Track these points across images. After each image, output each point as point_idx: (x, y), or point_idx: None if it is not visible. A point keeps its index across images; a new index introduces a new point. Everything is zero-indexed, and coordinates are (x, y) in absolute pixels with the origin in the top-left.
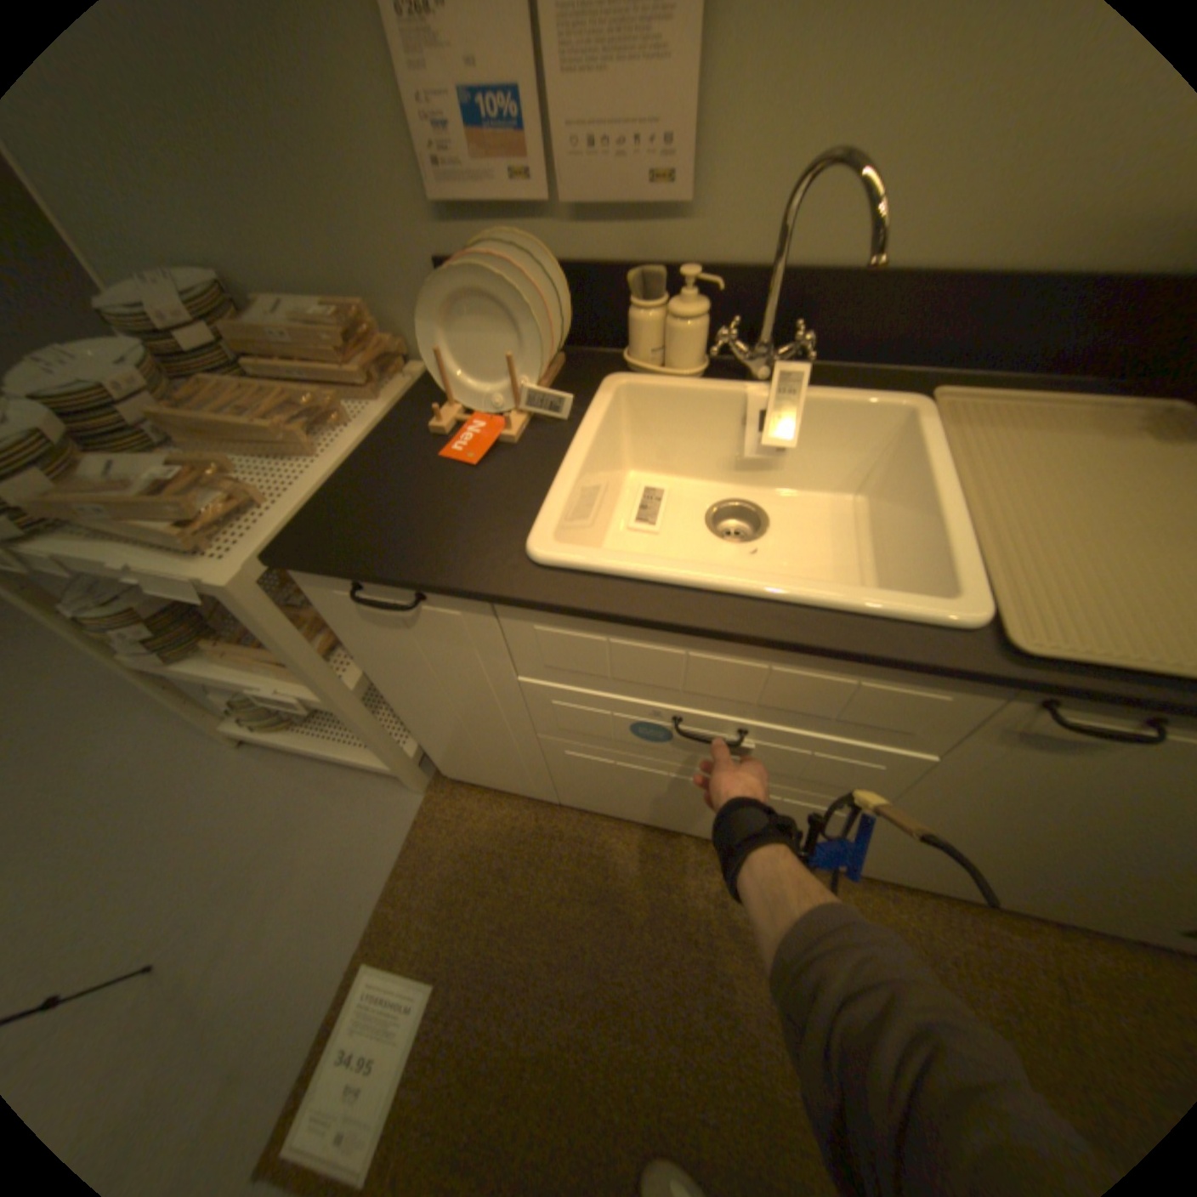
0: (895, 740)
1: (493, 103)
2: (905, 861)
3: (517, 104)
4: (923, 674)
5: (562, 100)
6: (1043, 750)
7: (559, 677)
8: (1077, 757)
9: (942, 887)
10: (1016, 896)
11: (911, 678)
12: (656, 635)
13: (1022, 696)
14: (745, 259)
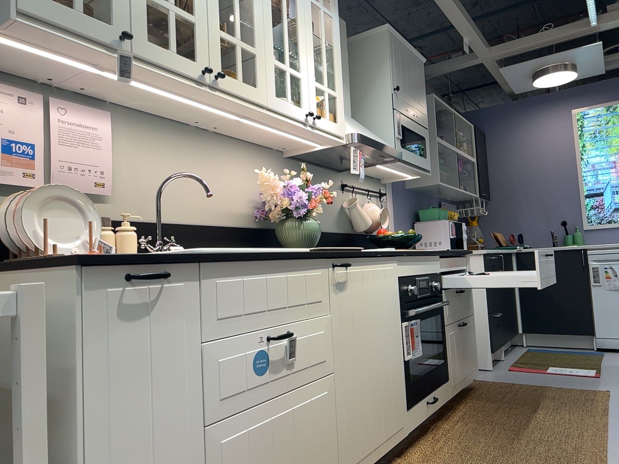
0: (318, 309)
1: (20, 147)
2: (353, 429)
3: (33, 150)
4: (313, 257)
5: (57, 152)
6: (340, 291)
7: (219, 328)
8: (345, 290)
9: (368, 447)
10: (380, 424)
11: (311, 265)
12: (254, 269)
13: (328, 264)
14: (132, 219)
